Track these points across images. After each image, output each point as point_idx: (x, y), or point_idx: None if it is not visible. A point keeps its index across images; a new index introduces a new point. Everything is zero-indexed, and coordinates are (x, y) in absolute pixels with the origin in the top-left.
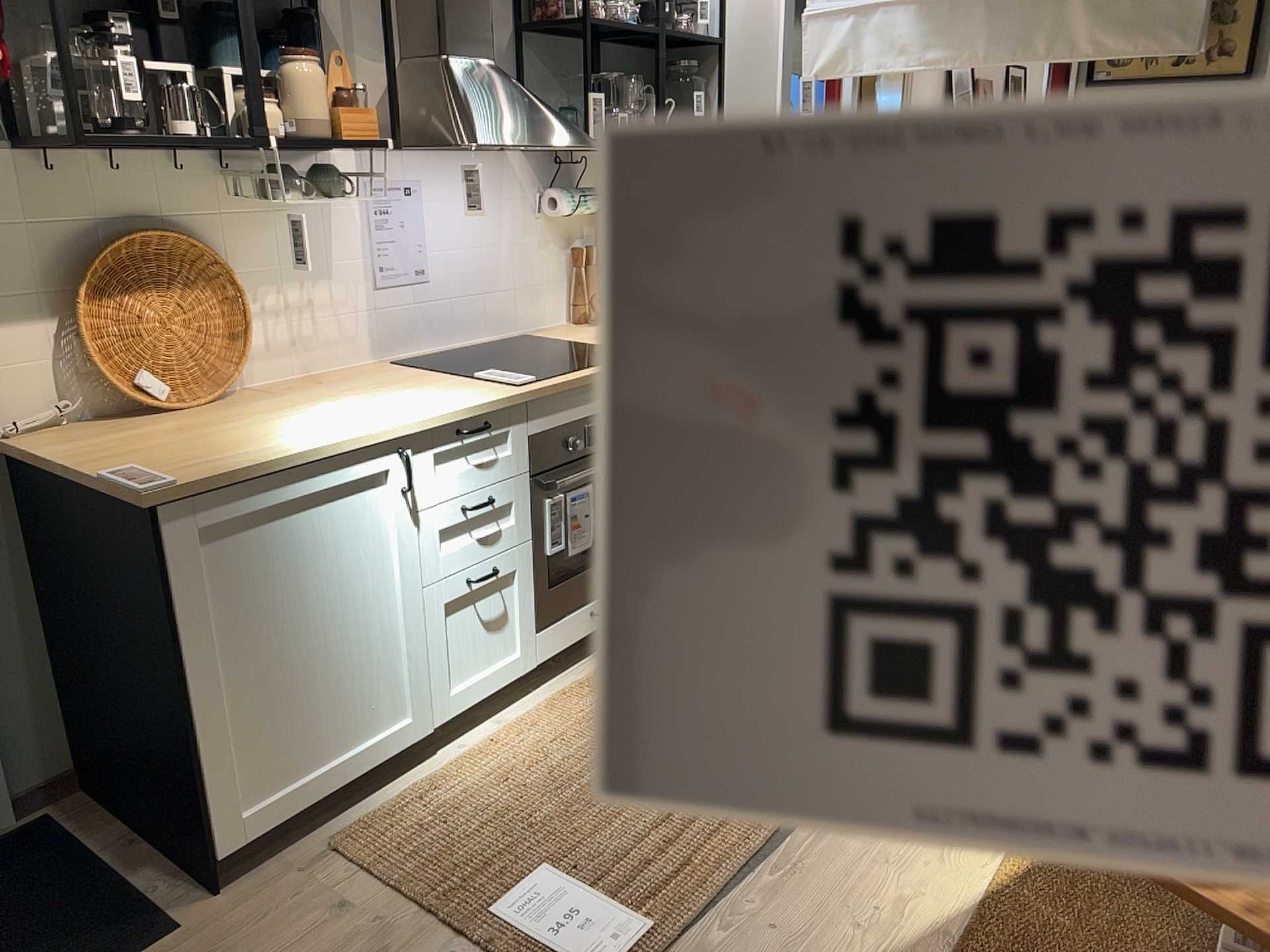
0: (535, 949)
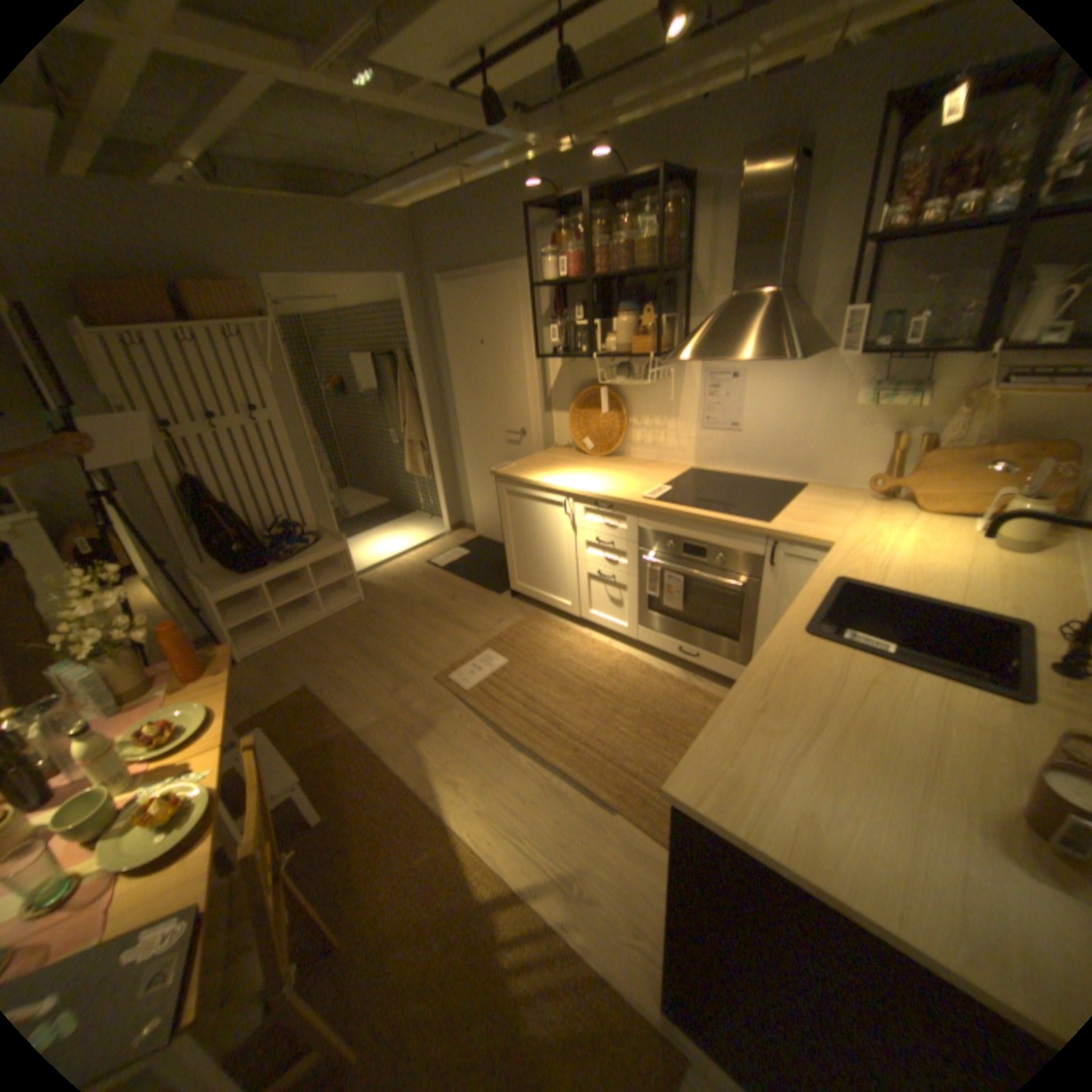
0: (466, 662)
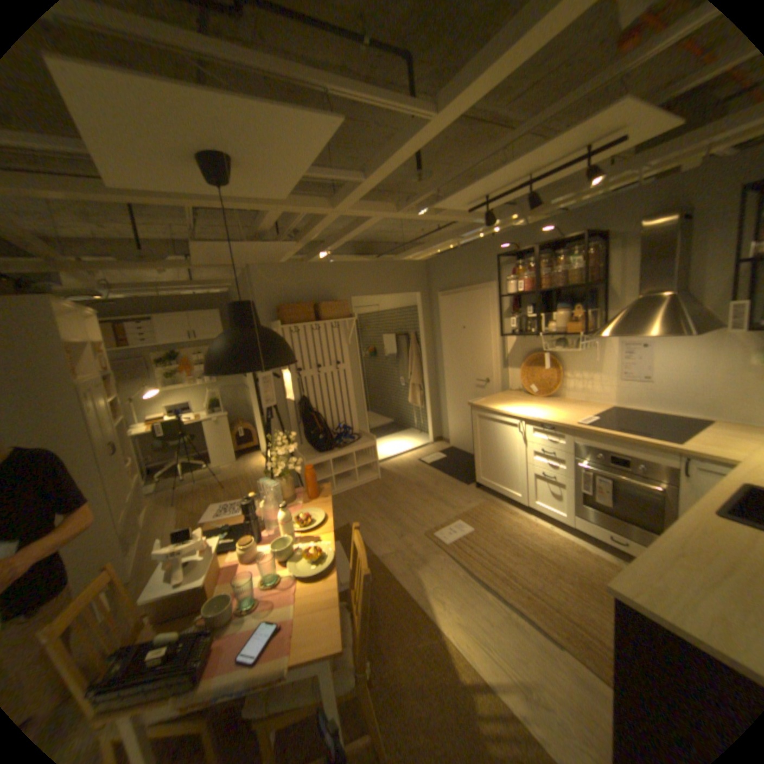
0: (446, 526)
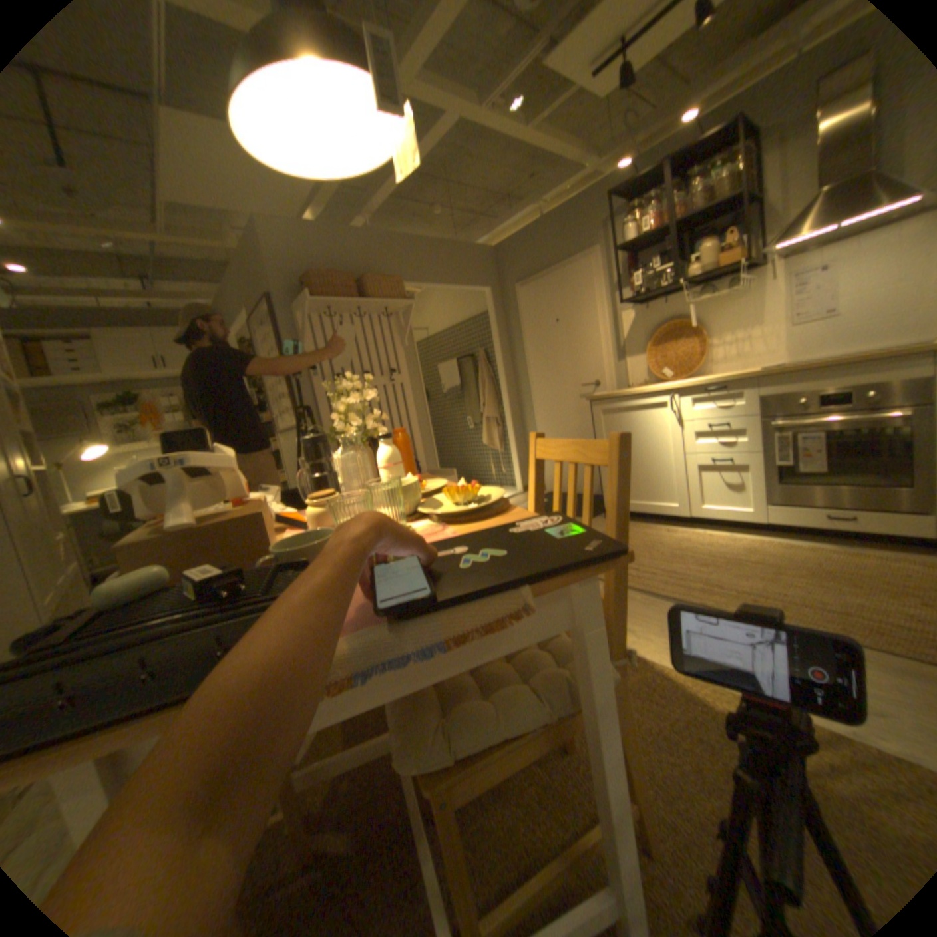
0: None
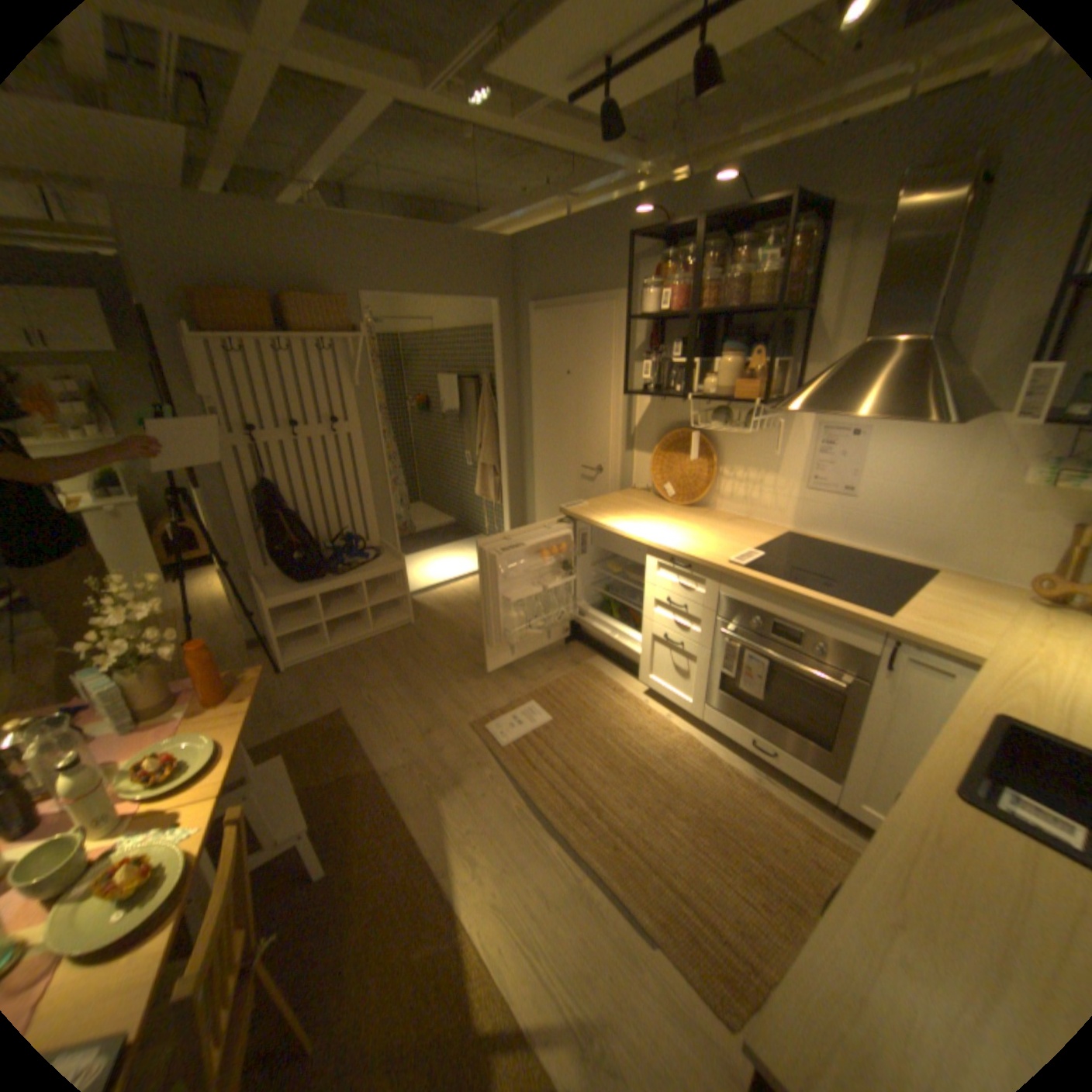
0: (507, 713)
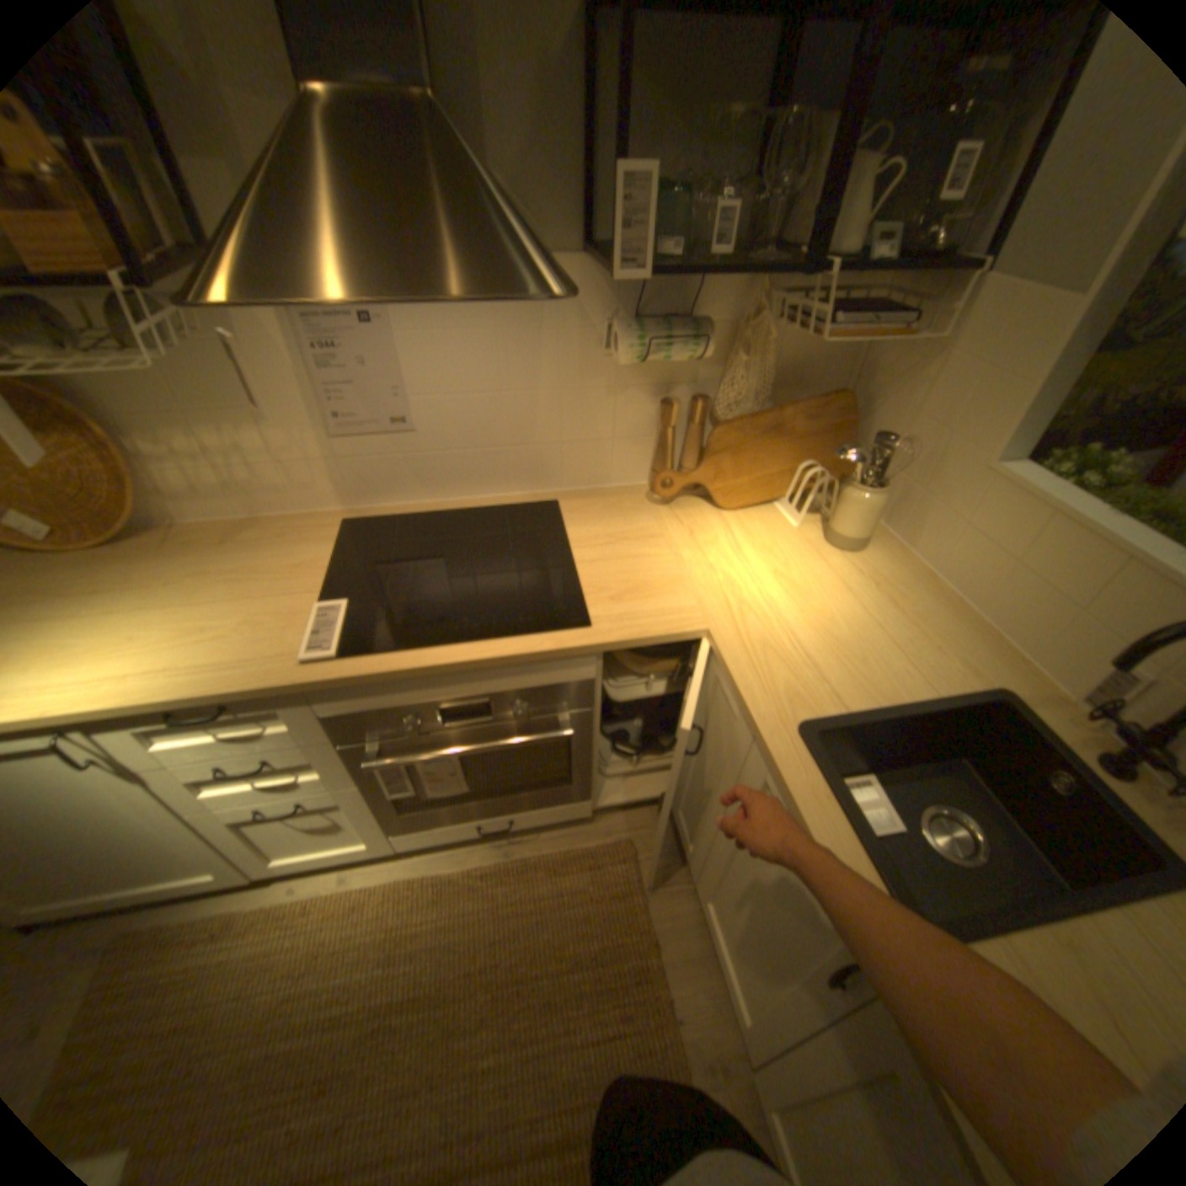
0: None
